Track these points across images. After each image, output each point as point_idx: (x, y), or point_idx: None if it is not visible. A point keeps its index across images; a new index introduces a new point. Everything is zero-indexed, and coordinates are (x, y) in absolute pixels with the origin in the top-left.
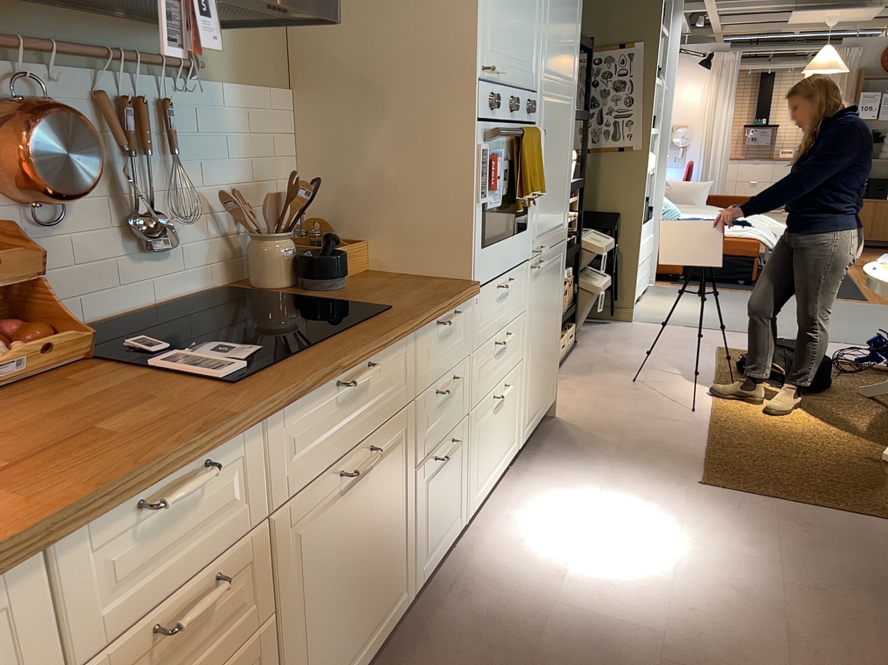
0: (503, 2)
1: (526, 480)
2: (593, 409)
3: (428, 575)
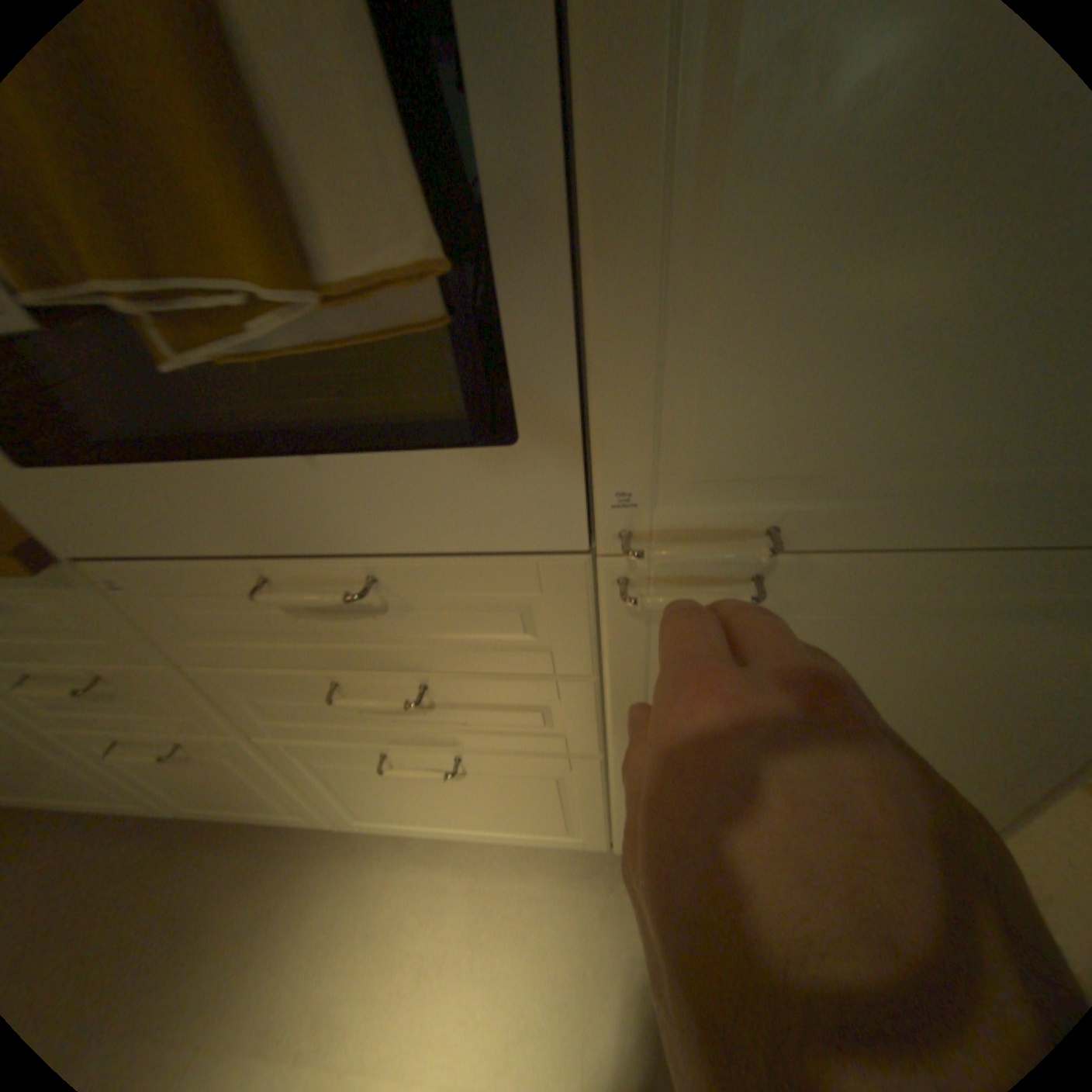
0: None
1: (577, 896)
2: None
3: (216, 820)
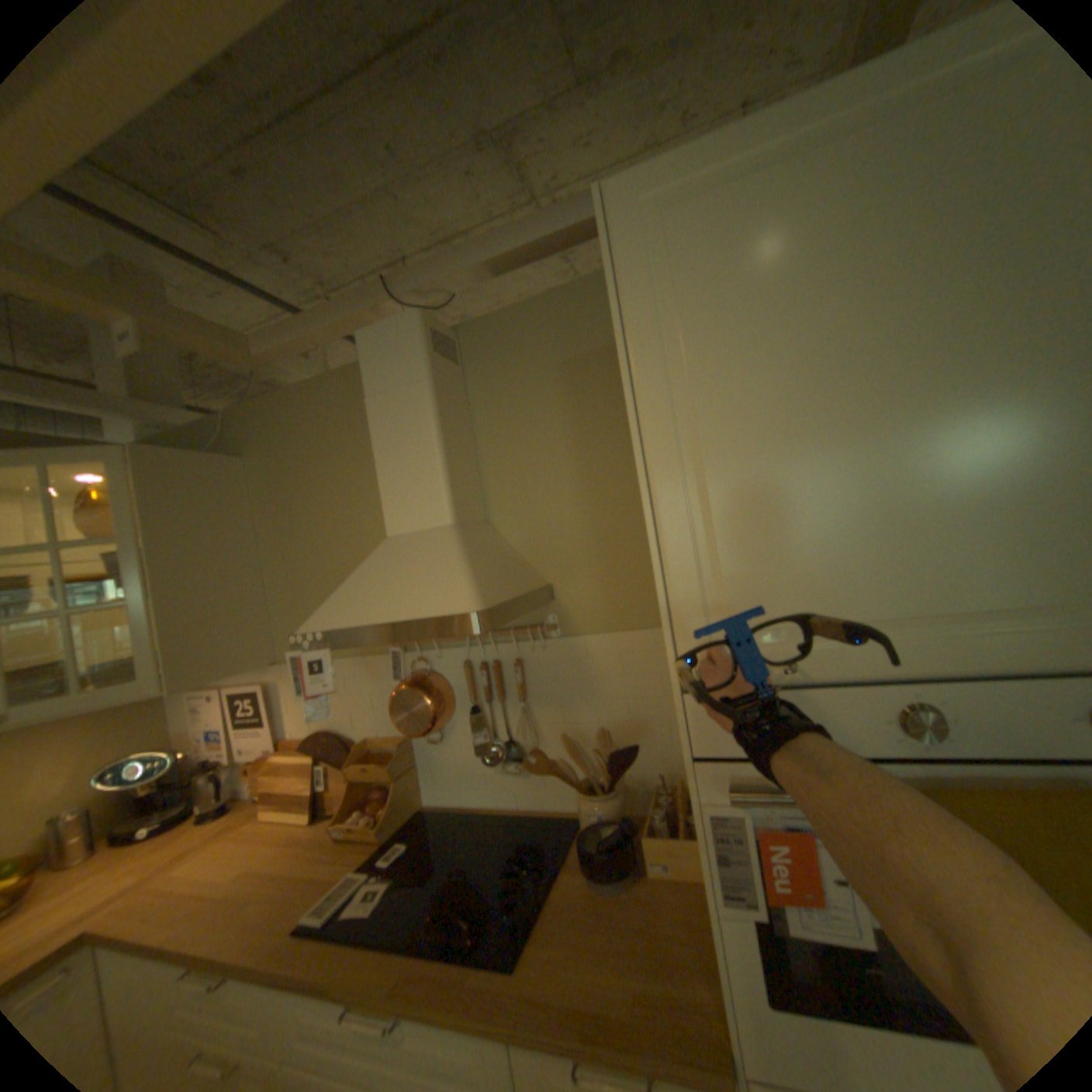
0: (790, 521)
1: None
2: None
3: None
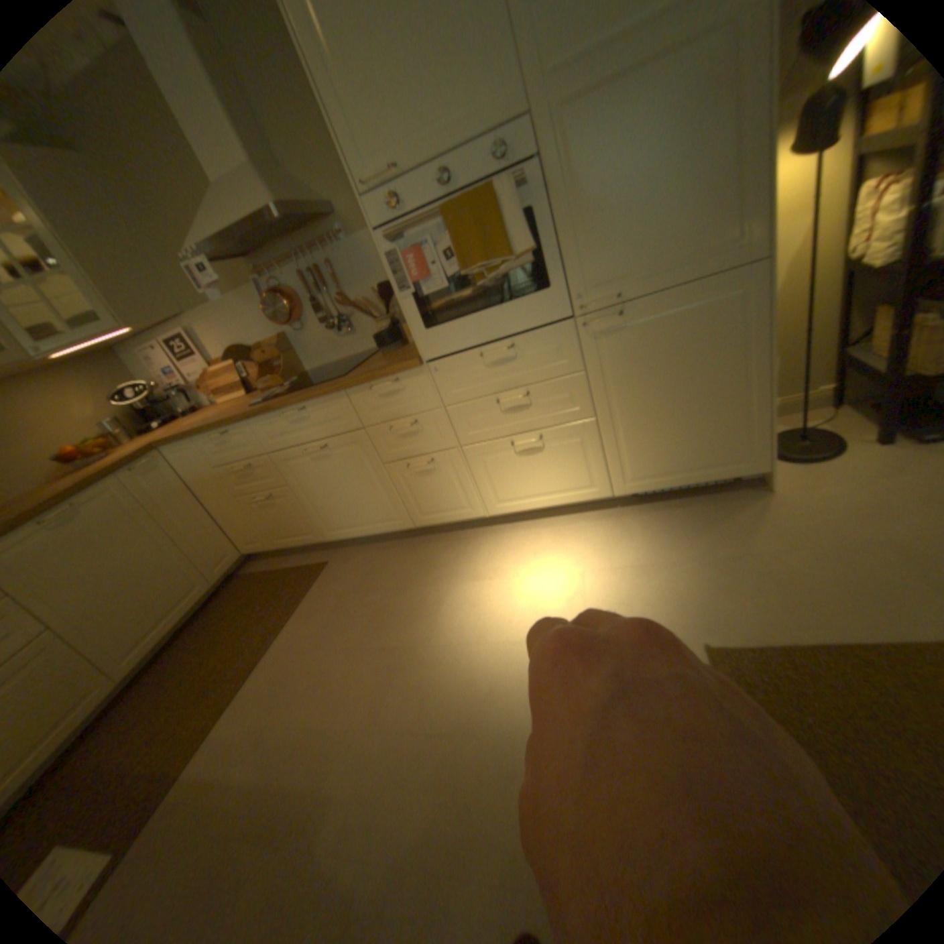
0: (374, 84)
1: (602, 523)
2: (849, 509)
3: (432, 524)
